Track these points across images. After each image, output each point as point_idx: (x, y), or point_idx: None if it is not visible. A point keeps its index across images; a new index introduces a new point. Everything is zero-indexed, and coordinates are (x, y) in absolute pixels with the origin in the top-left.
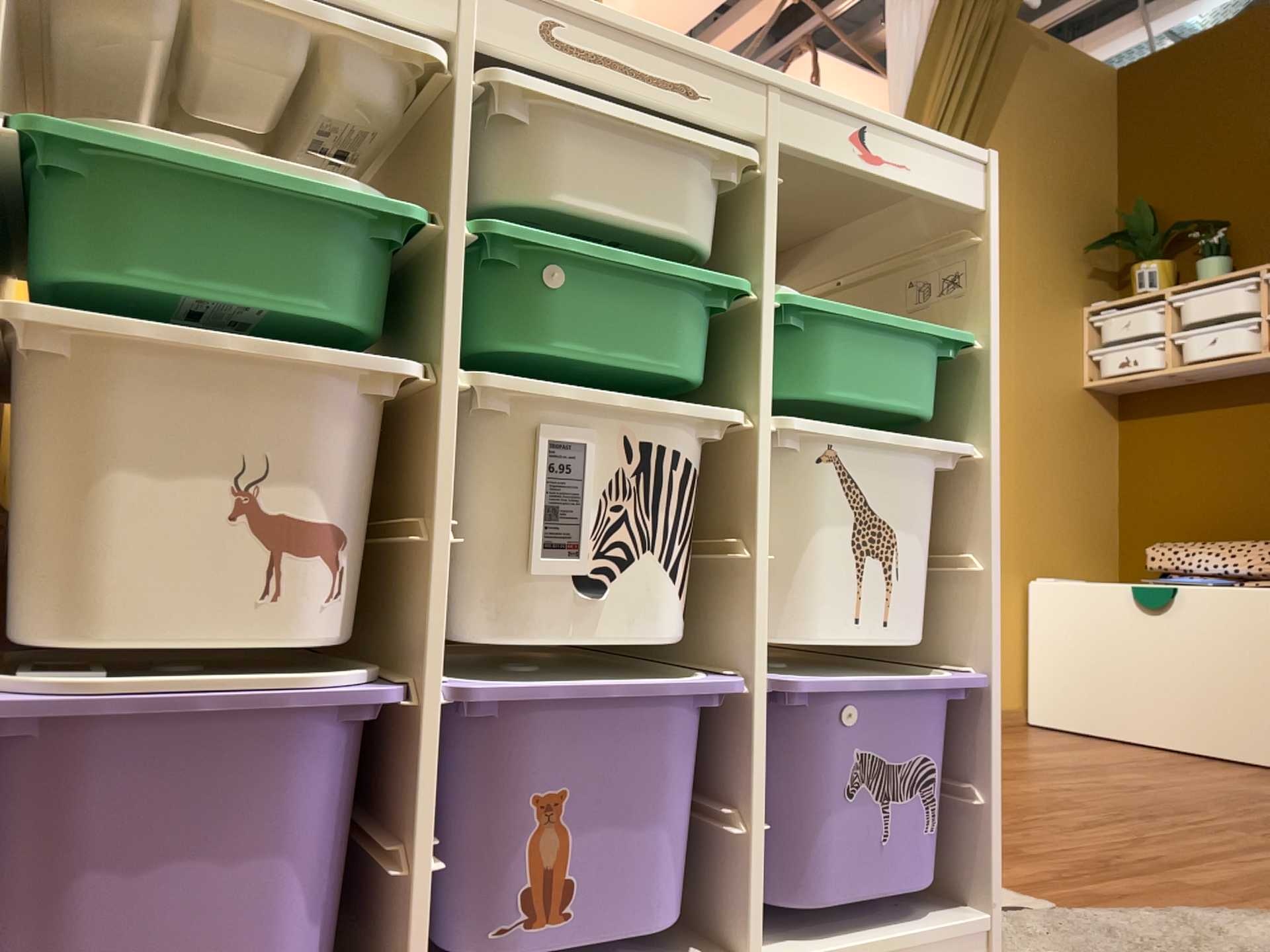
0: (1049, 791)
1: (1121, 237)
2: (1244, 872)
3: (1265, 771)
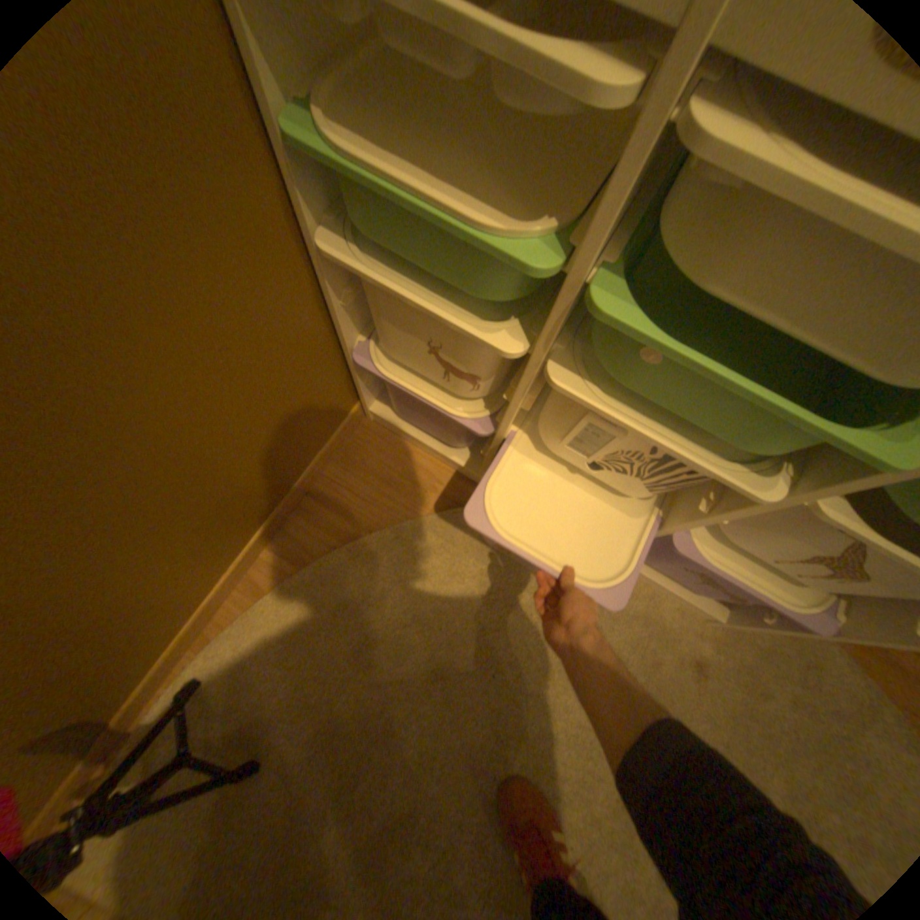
0: None
1: None
2: None
3: None
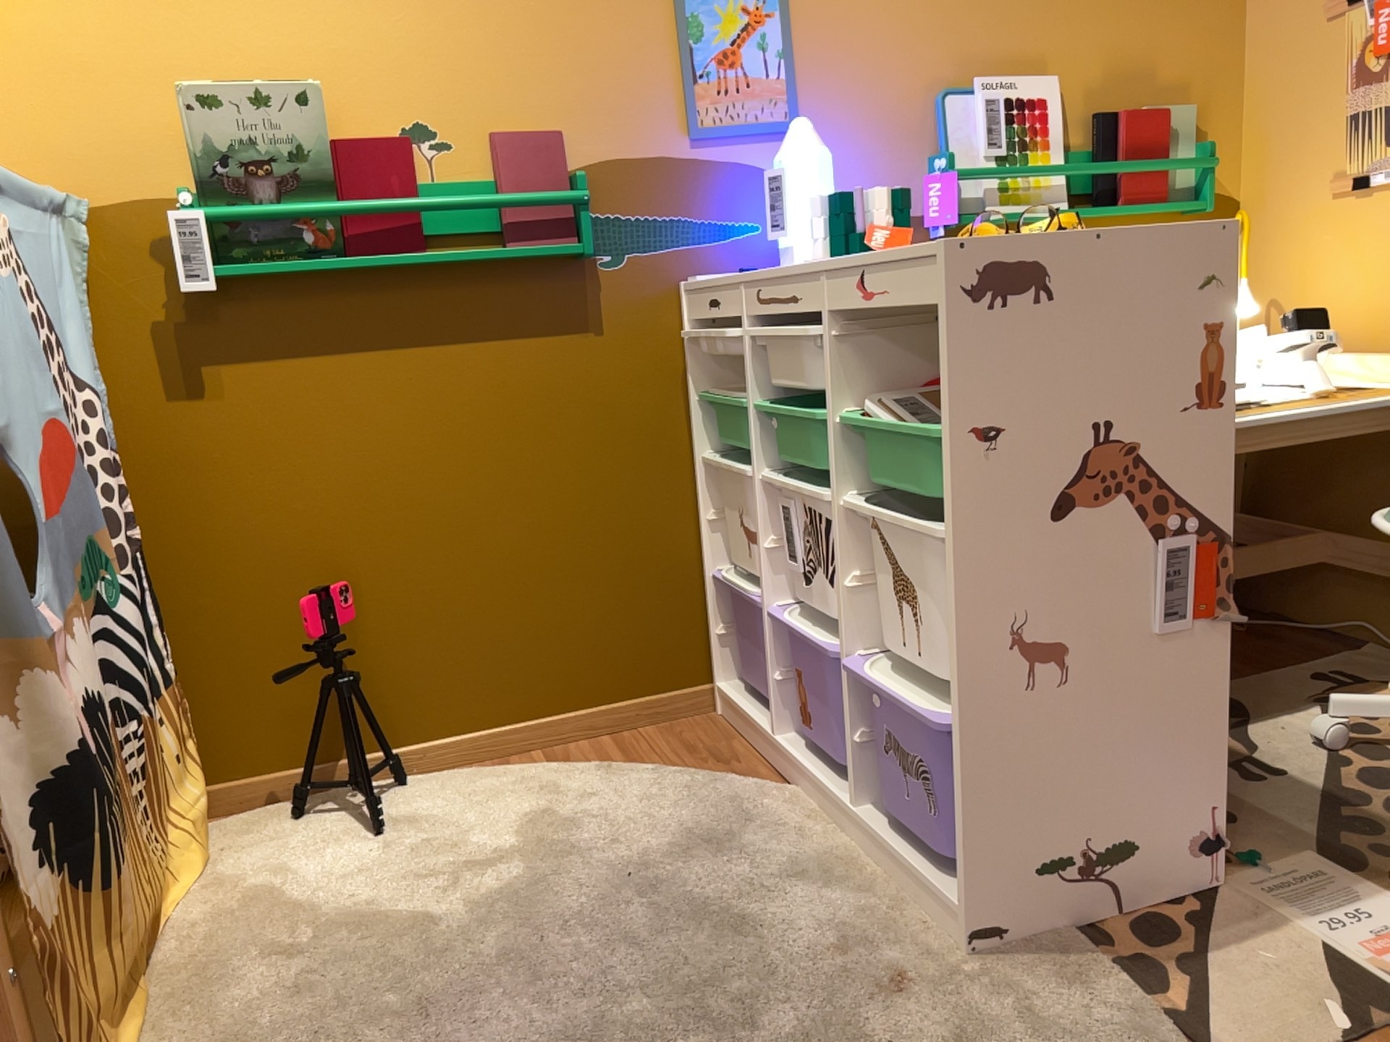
0: None
1: None
2: None
3: None
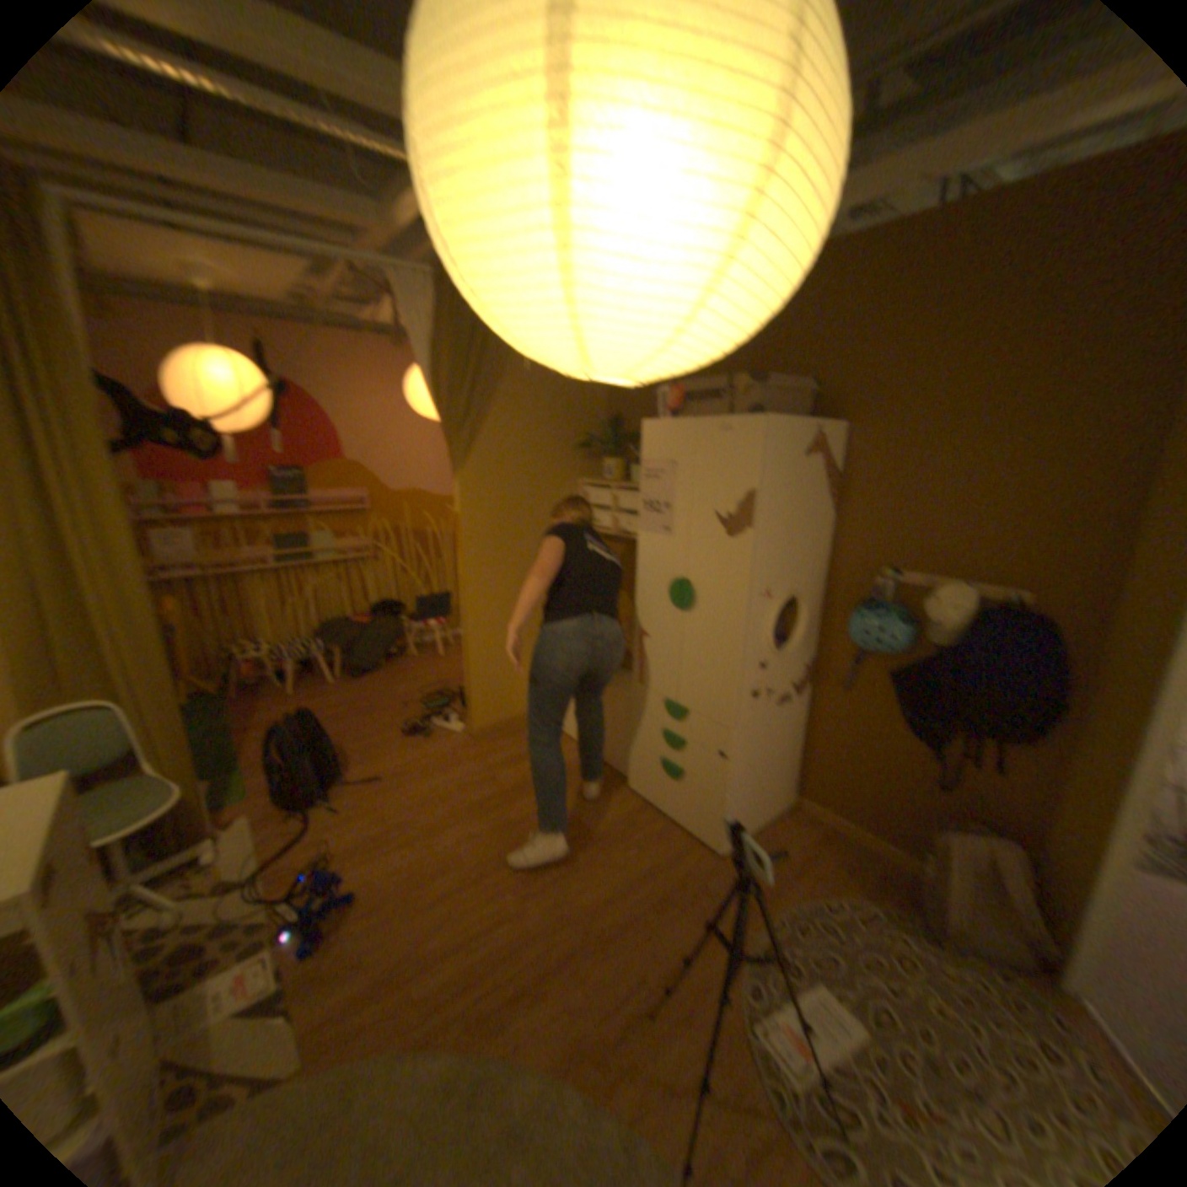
0: (458, 856)
1: (601, 443)
2: (459, 984)
3: (613, 784)
